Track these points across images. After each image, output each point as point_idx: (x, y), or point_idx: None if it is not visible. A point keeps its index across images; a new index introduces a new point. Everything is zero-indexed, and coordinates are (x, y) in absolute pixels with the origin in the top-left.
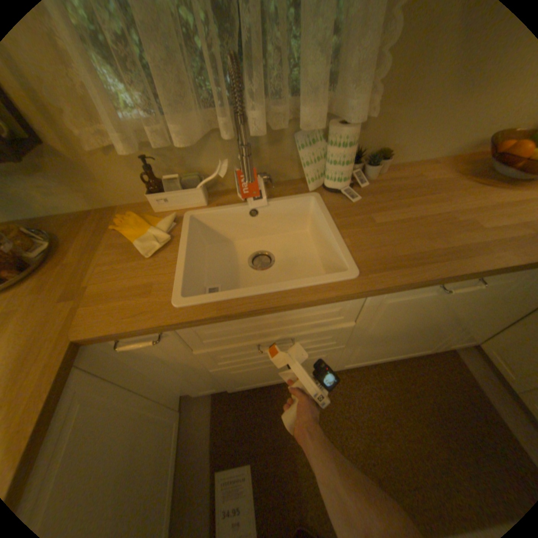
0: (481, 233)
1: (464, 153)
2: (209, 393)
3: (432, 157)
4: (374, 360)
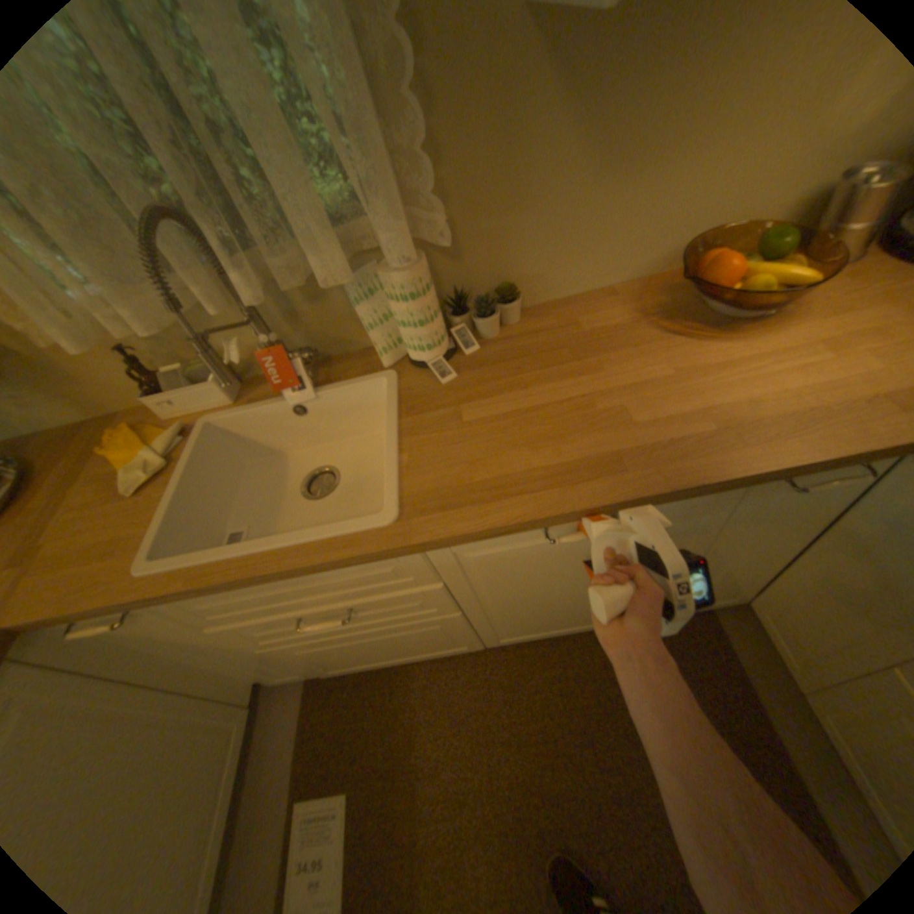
0: (620, 435)
1: (664, 271)
2: (292, 681)
3: (603, 286)
4: (547, 632)
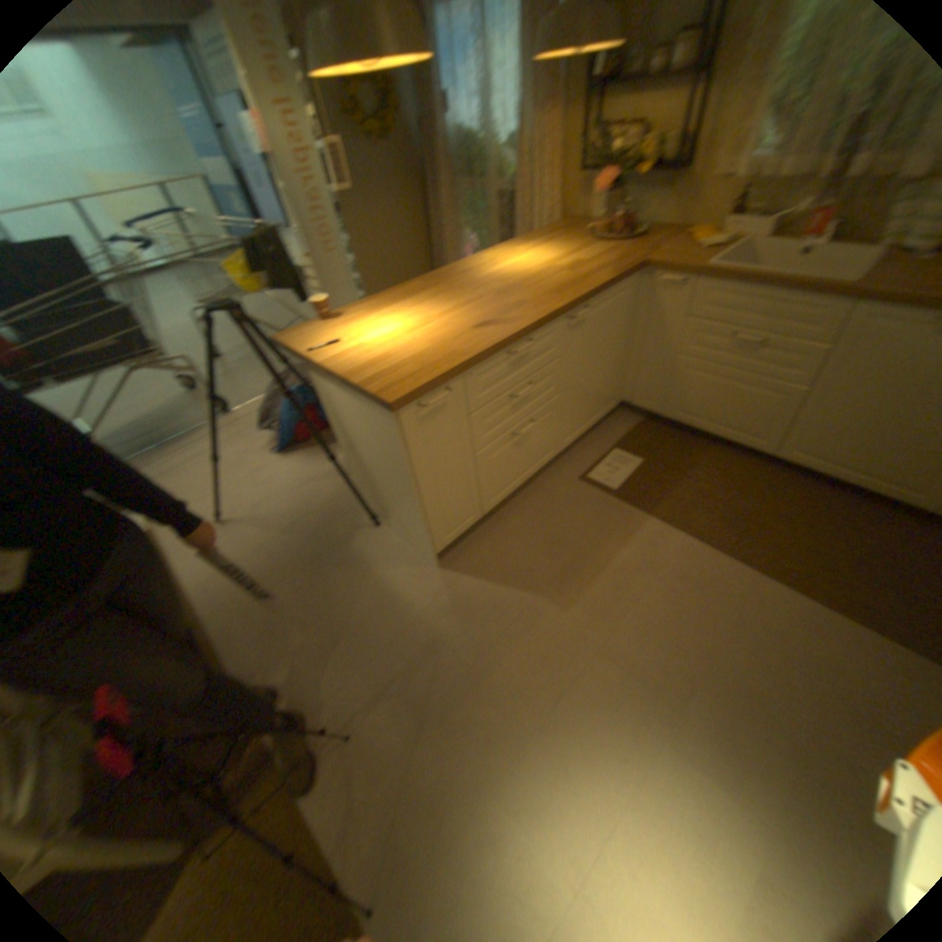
0: None
1: None
2: (648, 408)
3: None
4: (834, 463)
